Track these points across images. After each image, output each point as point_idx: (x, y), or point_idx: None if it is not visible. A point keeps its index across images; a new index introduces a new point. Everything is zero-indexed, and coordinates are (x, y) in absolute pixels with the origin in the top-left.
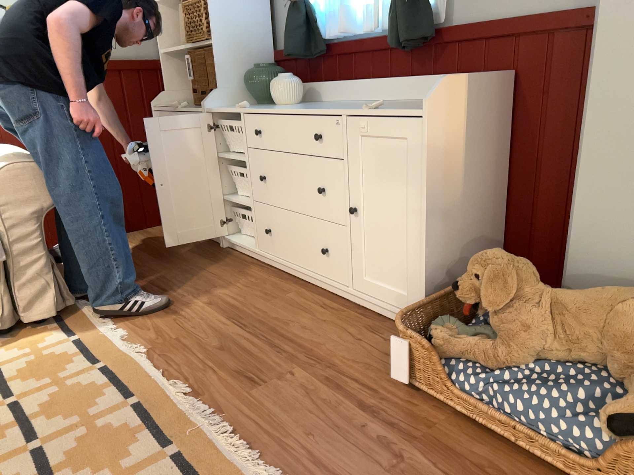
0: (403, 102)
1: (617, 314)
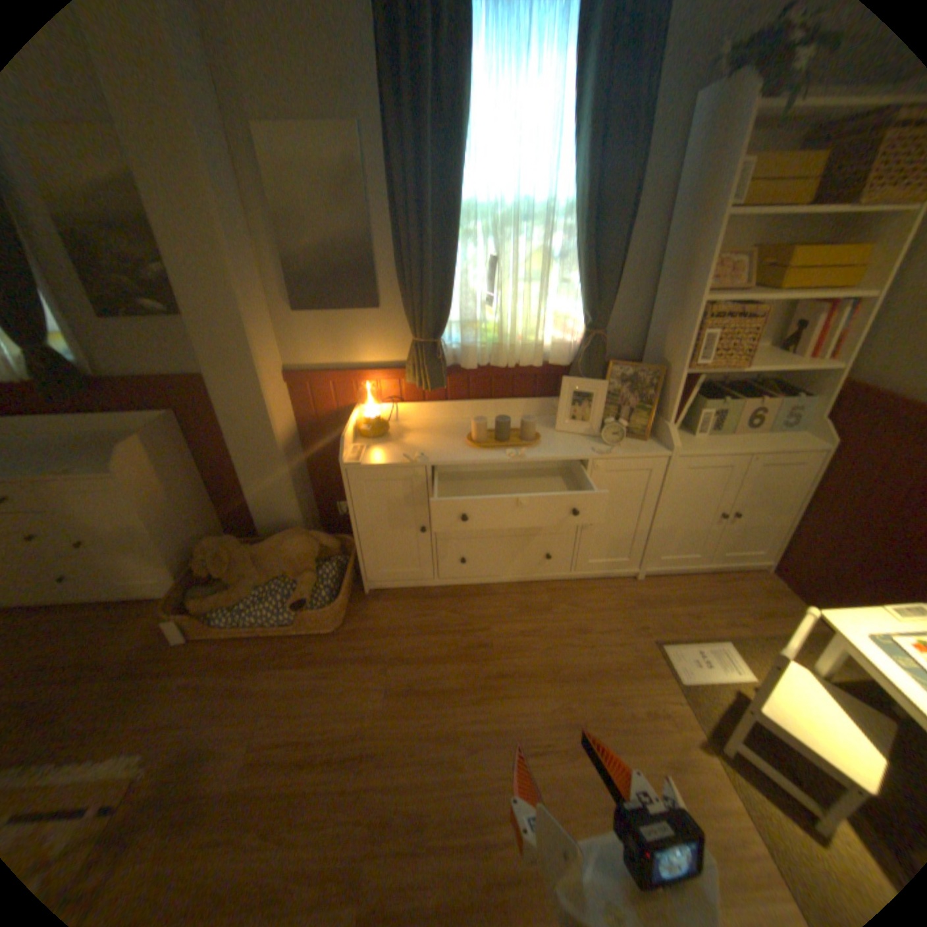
0: (84, 437)
1: (282, 551)
